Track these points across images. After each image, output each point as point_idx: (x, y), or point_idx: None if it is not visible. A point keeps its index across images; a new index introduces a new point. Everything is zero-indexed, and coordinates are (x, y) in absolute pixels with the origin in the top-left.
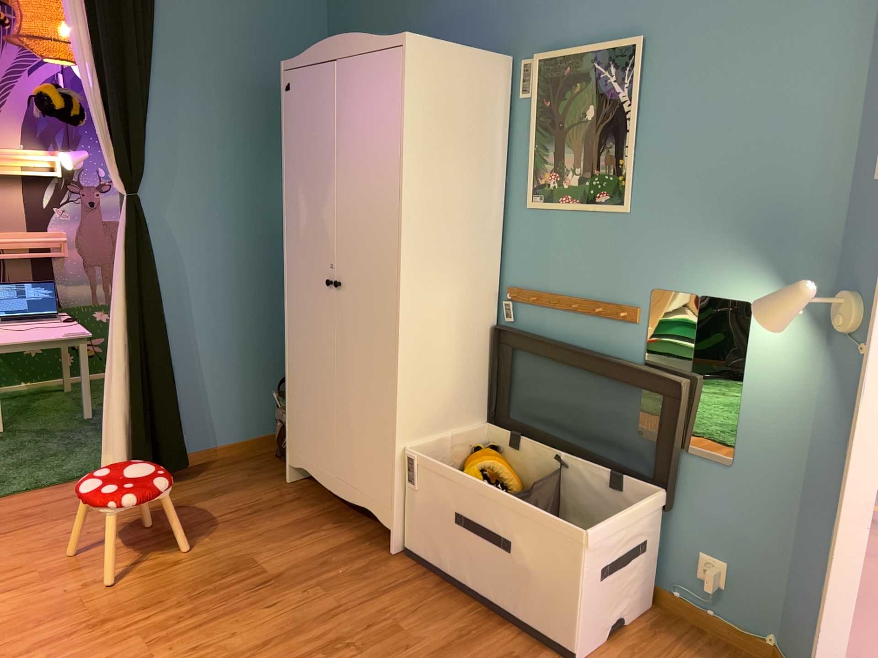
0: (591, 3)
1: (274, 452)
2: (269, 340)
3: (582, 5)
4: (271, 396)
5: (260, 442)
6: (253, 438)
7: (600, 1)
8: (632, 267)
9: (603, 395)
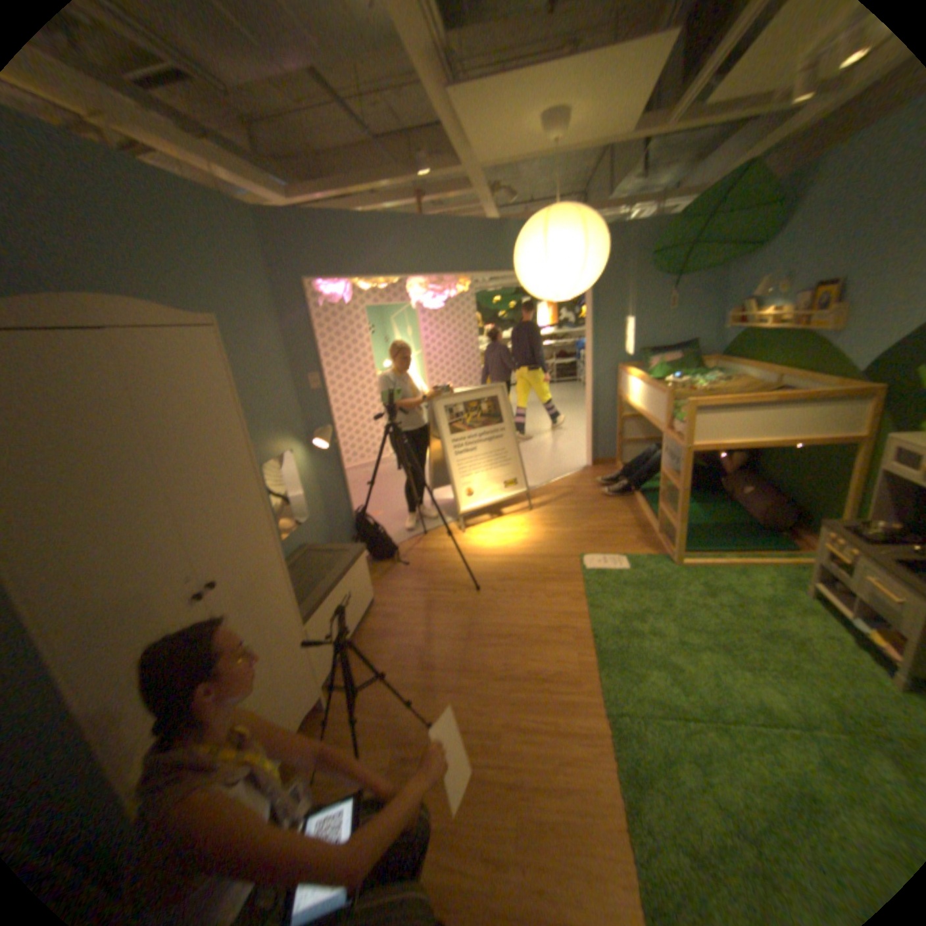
0: (159, 297)
1: None
2: None
3: (152, 297)
4: None
5: None
6: None
7: (166, 297)
8: None
9: None
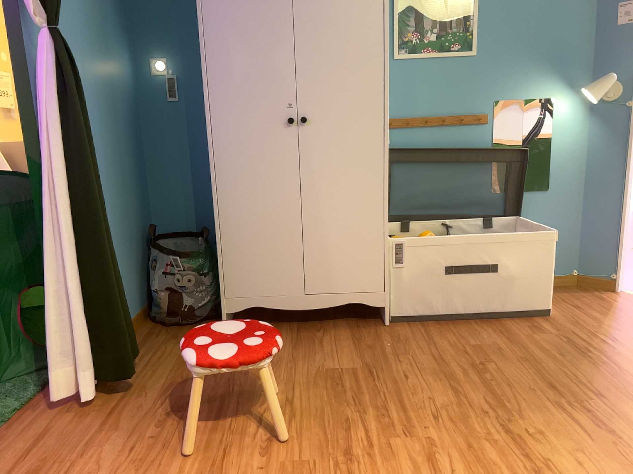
0: None
1: (166, 321)
2: (128, 215)
3: None
4: (135, 273)
5: (137, 320)
6: (133, 318)
7: None
8: (480, 90)
9: (464, 175)
